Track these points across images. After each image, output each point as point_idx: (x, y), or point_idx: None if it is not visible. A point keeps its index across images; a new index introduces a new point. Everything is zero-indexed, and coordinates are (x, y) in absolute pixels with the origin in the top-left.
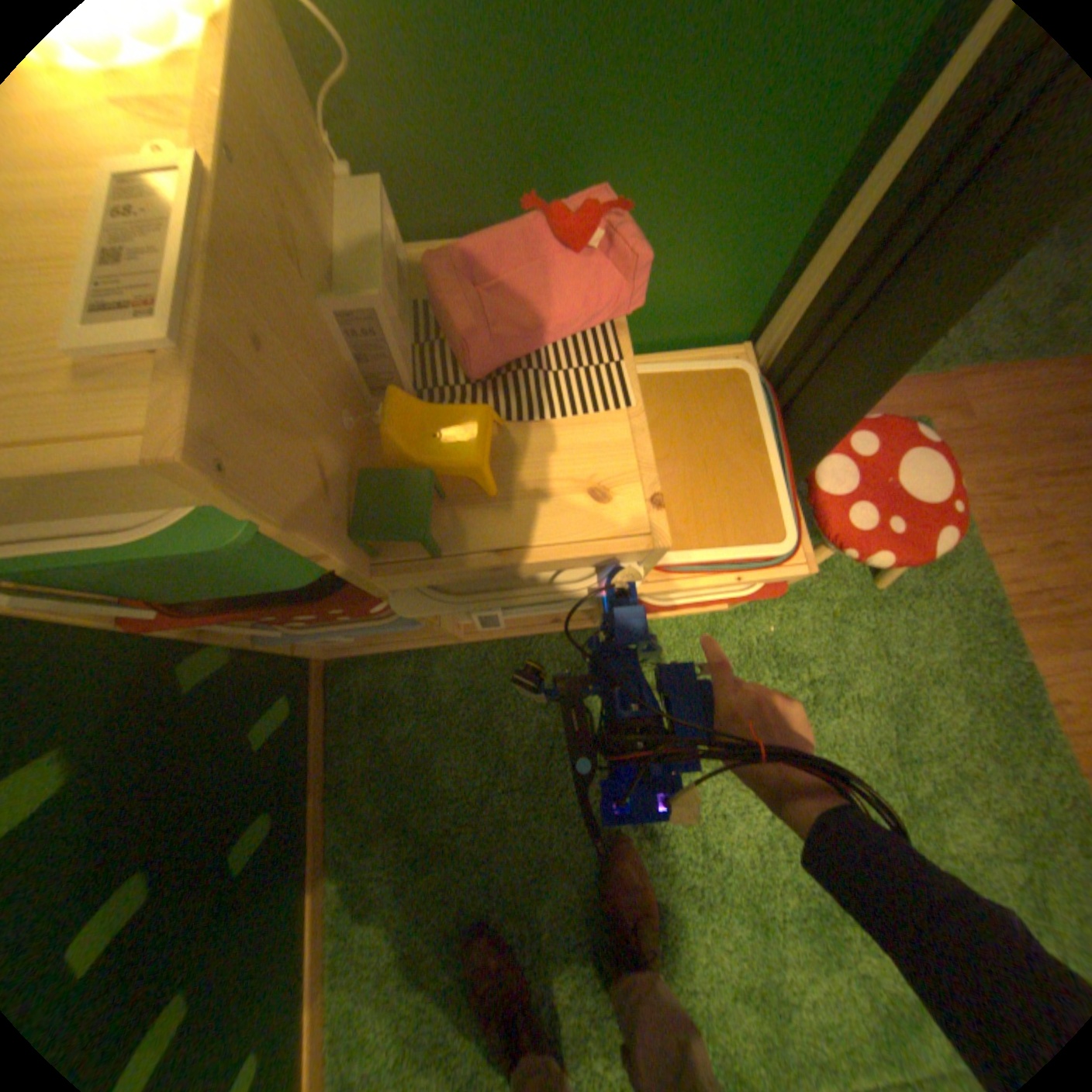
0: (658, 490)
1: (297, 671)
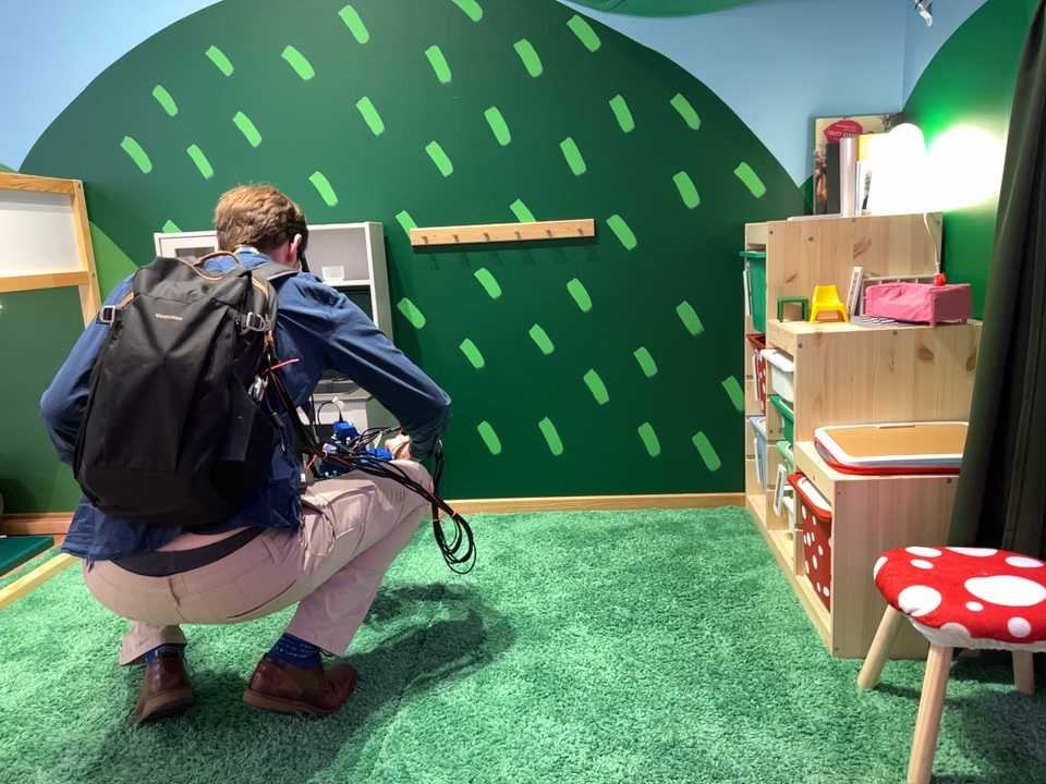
0: (823, 335)
1: (734, 477)
